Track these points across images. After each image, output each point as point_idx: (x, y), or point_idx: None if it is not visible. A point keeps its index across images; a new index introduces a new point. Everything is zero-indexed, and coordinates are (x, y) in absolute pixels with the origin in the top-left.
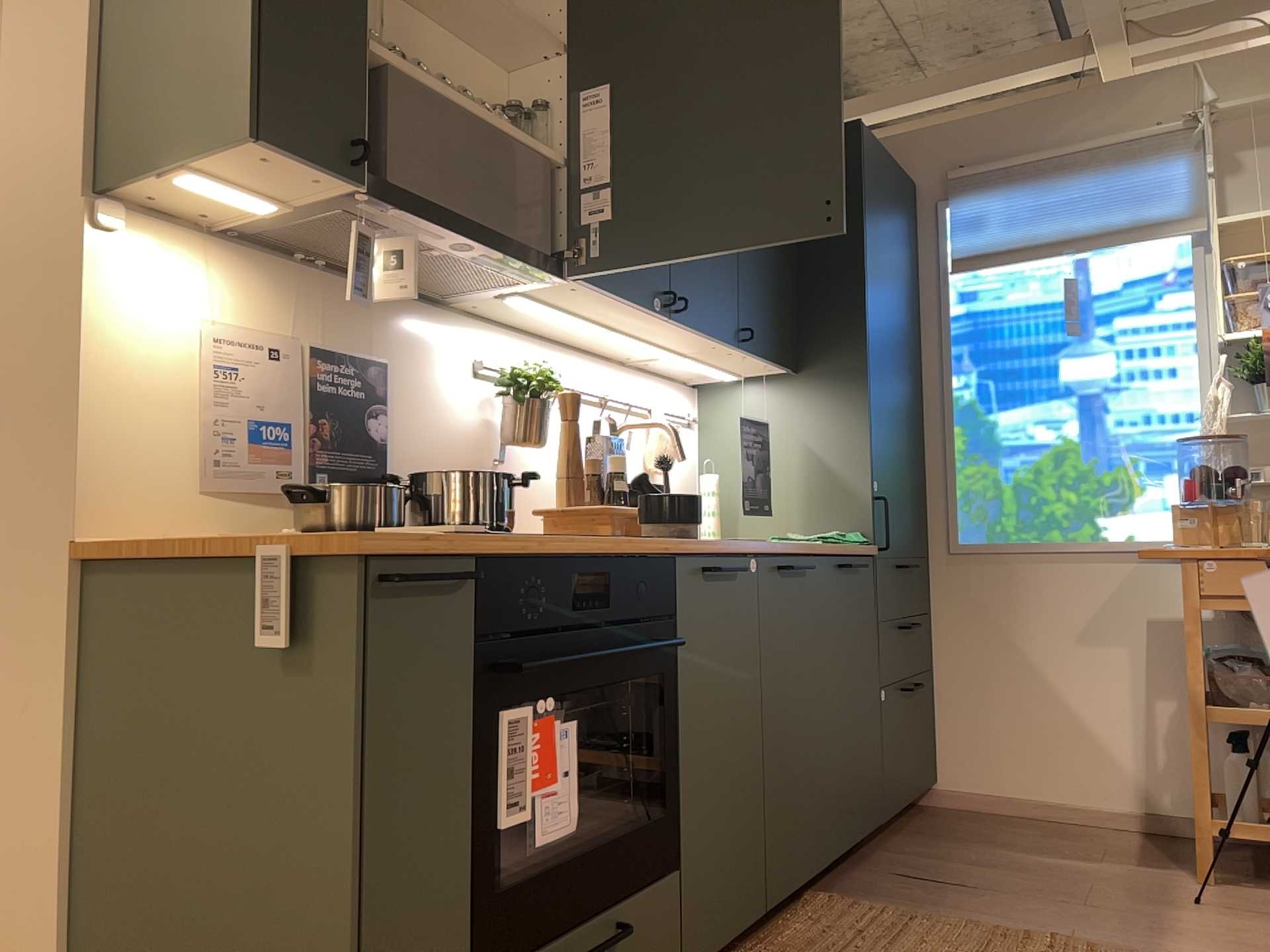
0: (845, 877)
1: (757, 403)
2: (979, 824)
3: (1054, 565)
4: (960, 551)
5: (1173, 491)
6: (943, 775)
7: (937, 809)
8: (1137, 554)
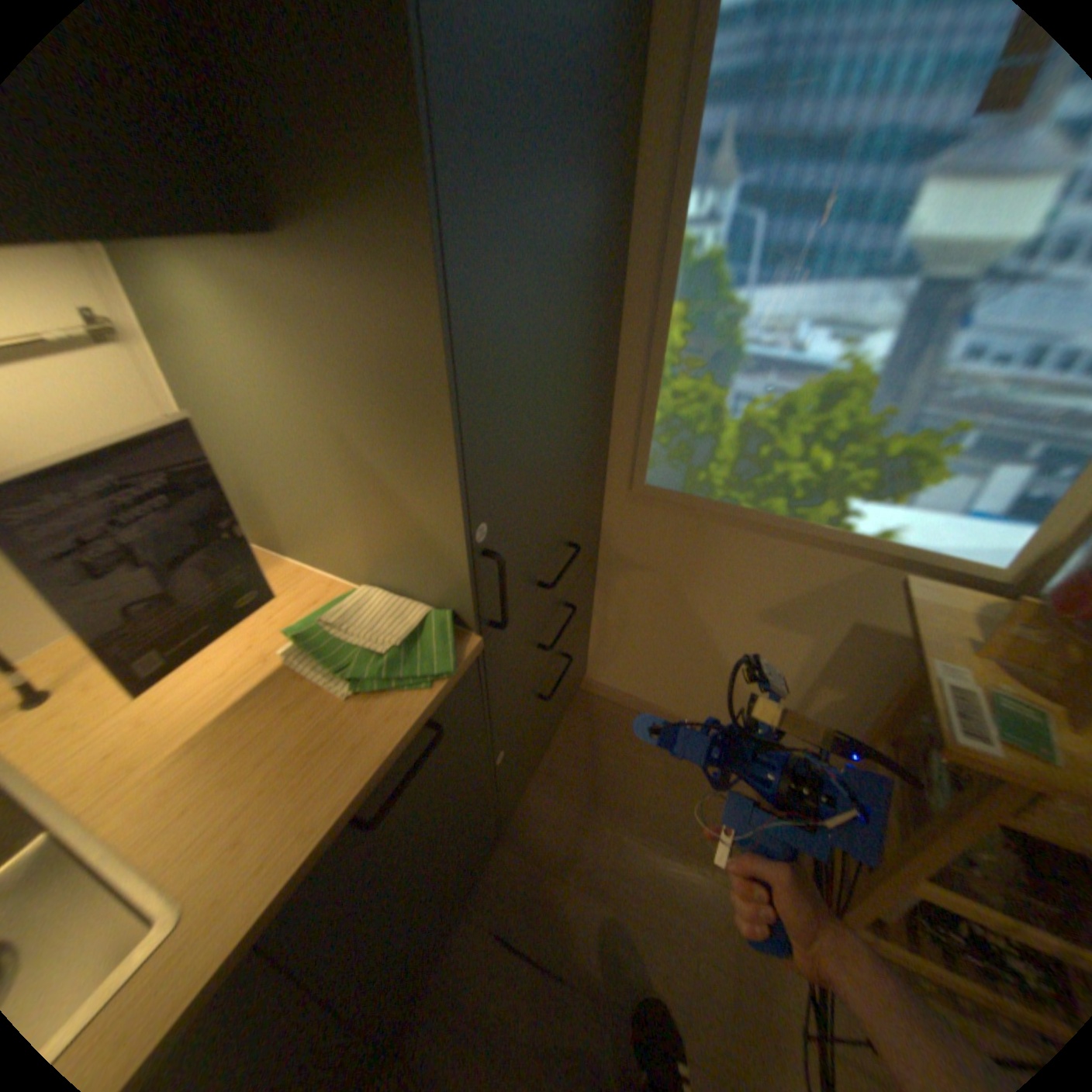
0: (436, 953)
1: (220, 302)
2: (611, 746)
3: (761, 536)
4: (643, 492)
5: (1007, 502)
6: (589, 672)
7: (579, 696)
8: (883, 554)
